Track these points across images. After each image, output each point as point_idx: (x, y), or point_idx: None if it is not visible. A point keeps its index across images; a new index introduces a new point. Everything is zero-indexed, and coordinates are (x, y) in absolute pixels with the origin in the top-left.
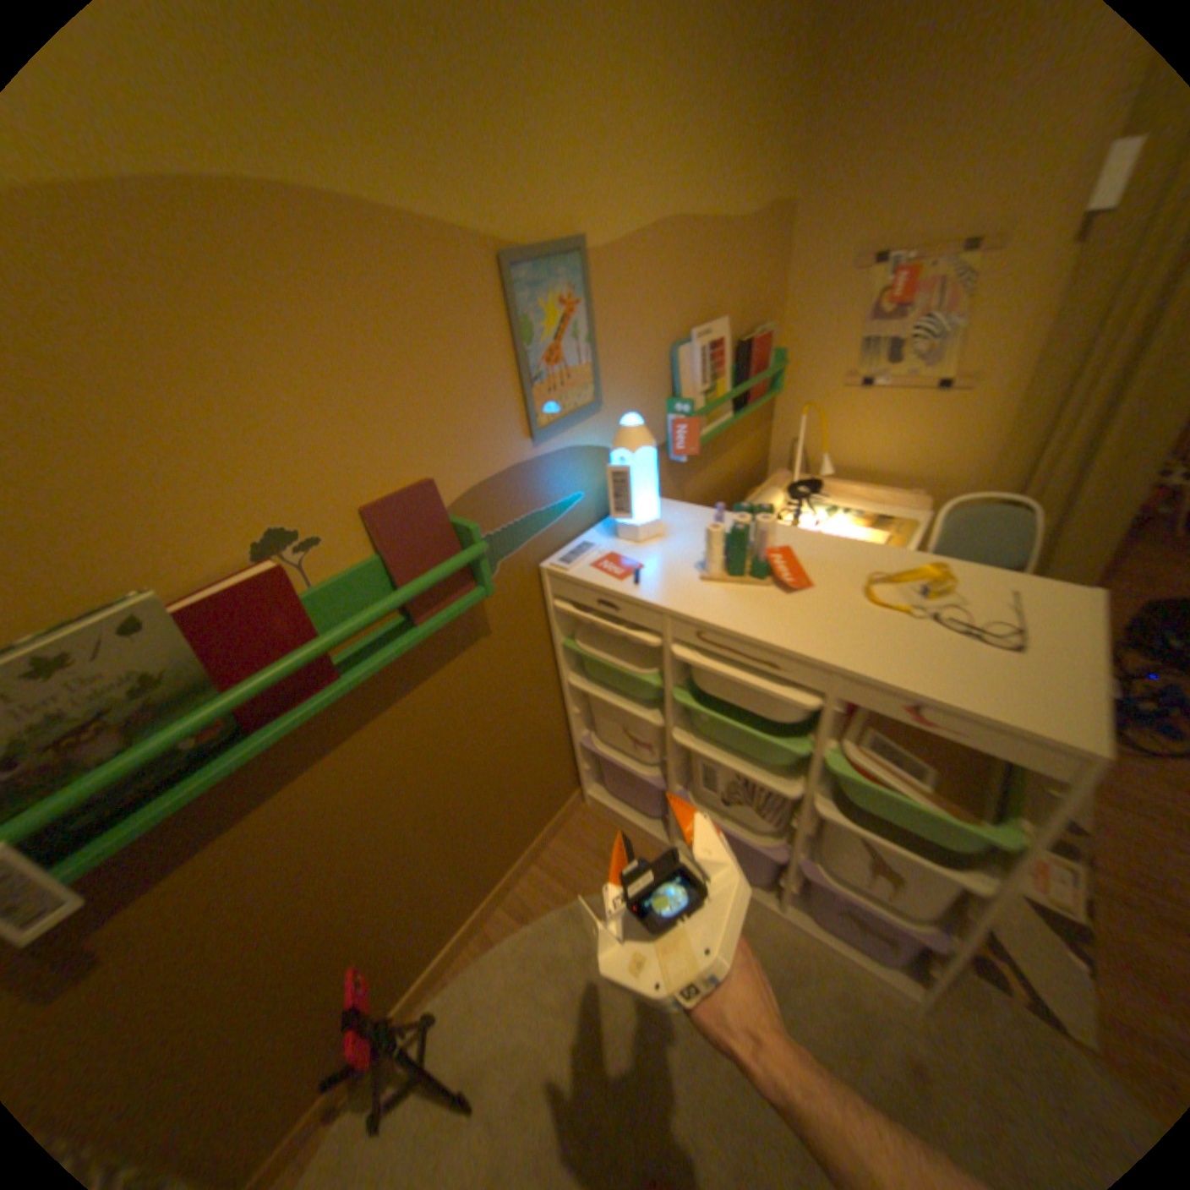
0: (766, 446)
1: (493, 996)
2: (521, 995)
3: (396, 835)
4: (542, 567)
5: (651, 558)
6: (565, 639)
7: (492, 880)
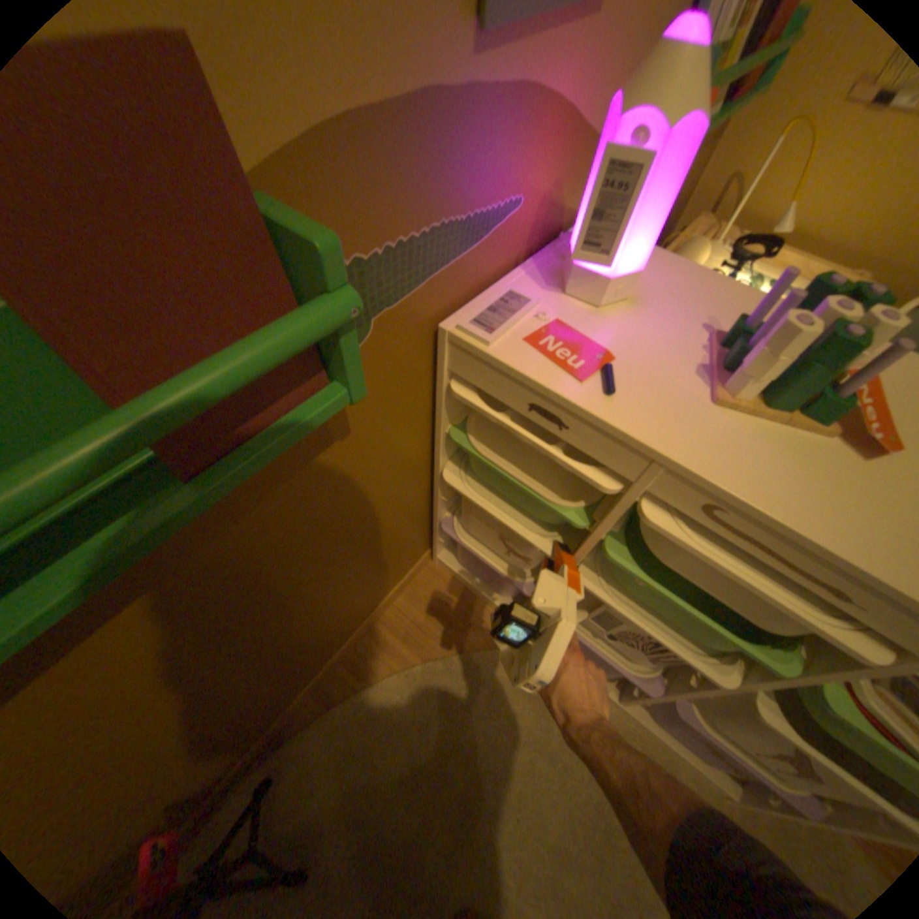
0: (698, 177)
1: (331, 759)
2: (360, 760)
3: (203, 688)
4: (443, 328)
5: (623, 340)
6: (452, 428)
7: (334, 649)
